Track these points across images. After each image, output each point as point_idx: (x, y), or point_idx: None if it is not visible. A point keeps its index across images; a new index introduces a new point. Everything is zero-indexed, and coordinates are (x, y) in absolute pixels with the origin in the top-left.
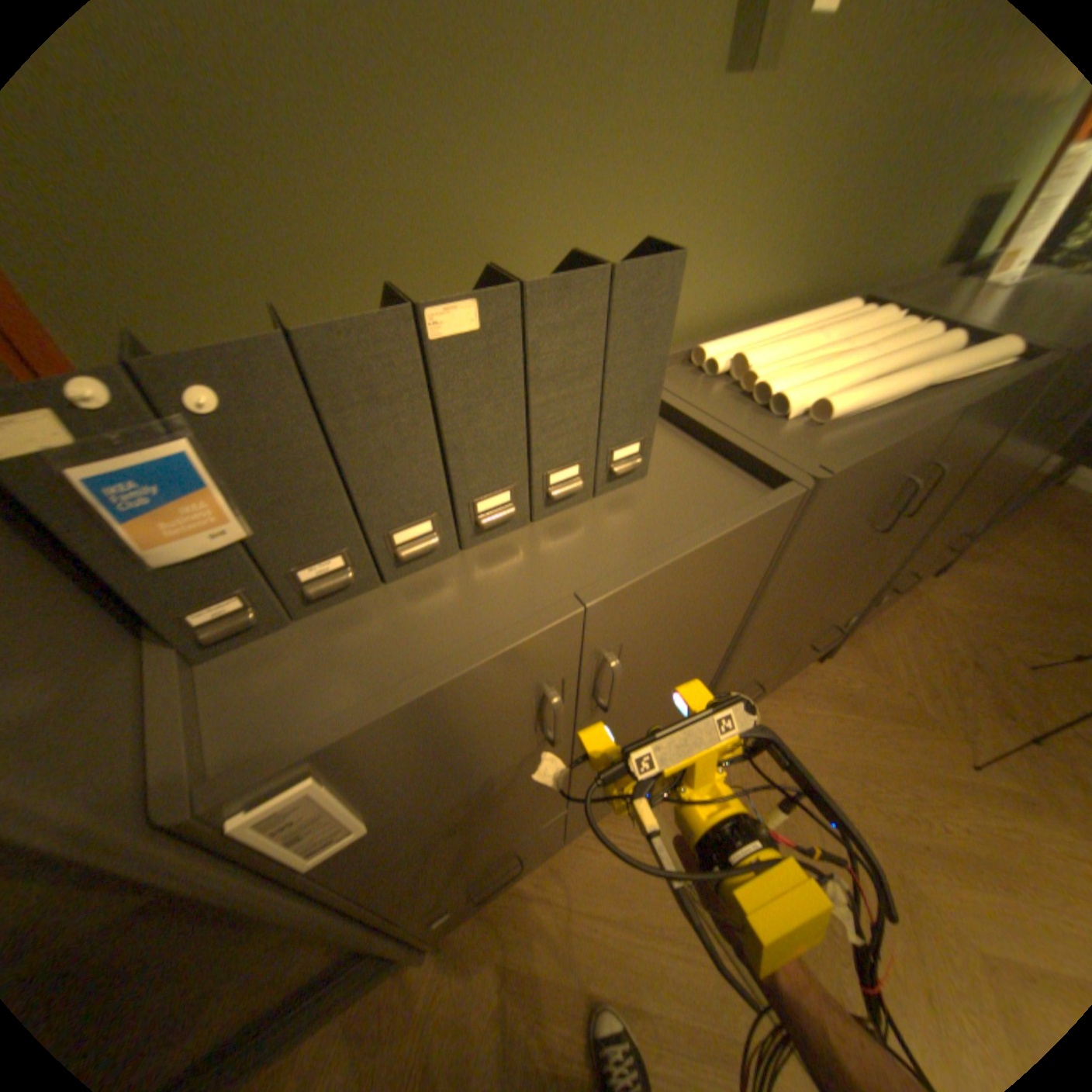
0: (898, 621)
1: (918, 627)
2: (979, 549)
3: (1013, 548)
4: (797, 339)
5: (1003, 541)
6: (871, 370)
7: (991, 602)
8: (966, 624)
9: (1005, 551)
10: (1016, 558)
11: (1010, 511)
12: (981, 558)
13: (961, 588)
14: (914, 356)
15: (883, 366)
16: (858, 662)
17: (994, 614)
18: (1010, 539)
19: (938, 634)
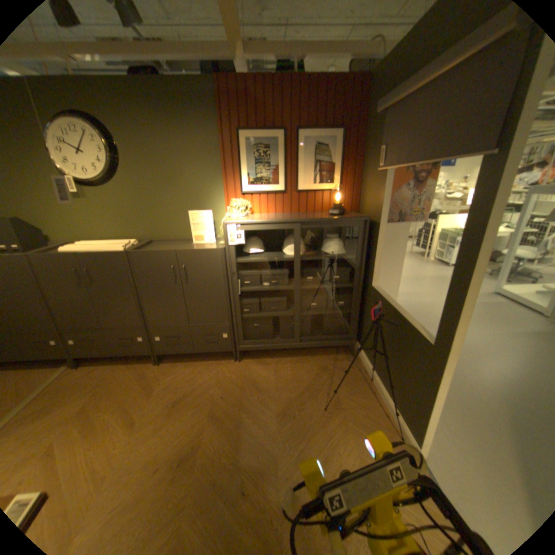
0: (197, 367)
1: (199, 371)
2: (270, 361)
3: (284, 366)
4: (92, 242)
5: (285, 363)
6: (84, 247)
7: (238, 376)
8: (216, 377)
9: (279, 366)
10: (278, 369)
11: (311, 356)
12: (264, 364)
13: (237, 368)
14: (100, 247)
15: (88, 247)
16: (164, 370)
17: (231, 379)
18: (290, 363)
19: (201, 375)
